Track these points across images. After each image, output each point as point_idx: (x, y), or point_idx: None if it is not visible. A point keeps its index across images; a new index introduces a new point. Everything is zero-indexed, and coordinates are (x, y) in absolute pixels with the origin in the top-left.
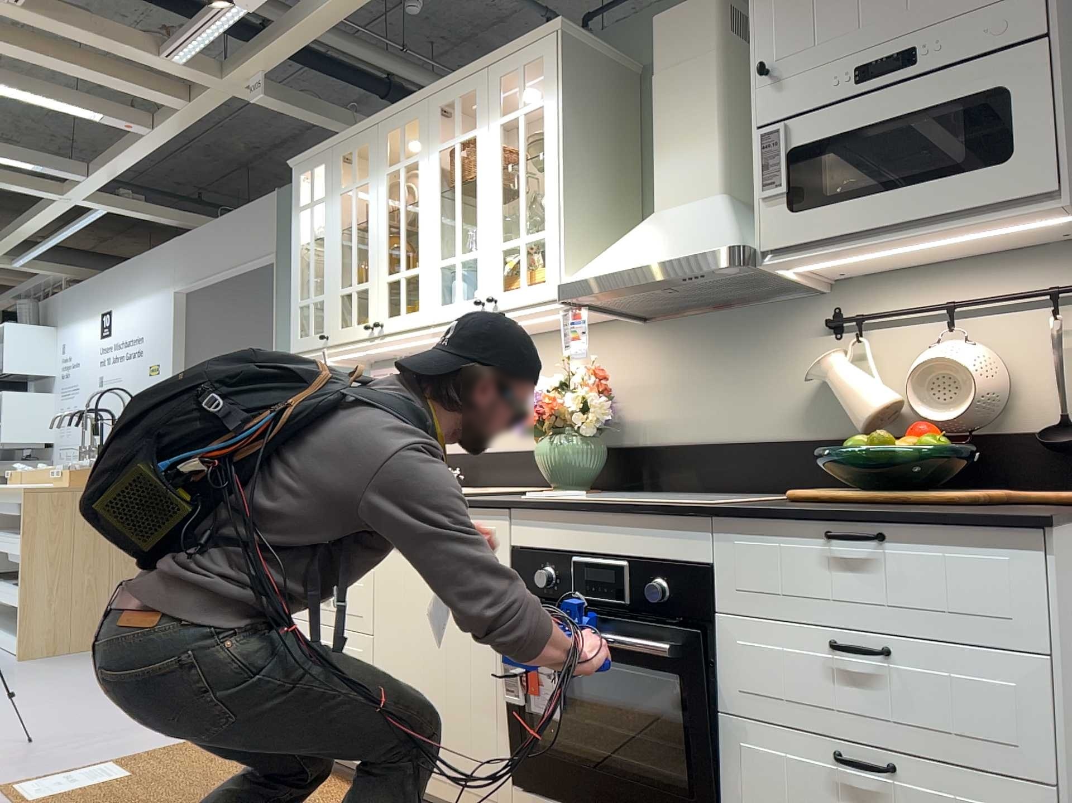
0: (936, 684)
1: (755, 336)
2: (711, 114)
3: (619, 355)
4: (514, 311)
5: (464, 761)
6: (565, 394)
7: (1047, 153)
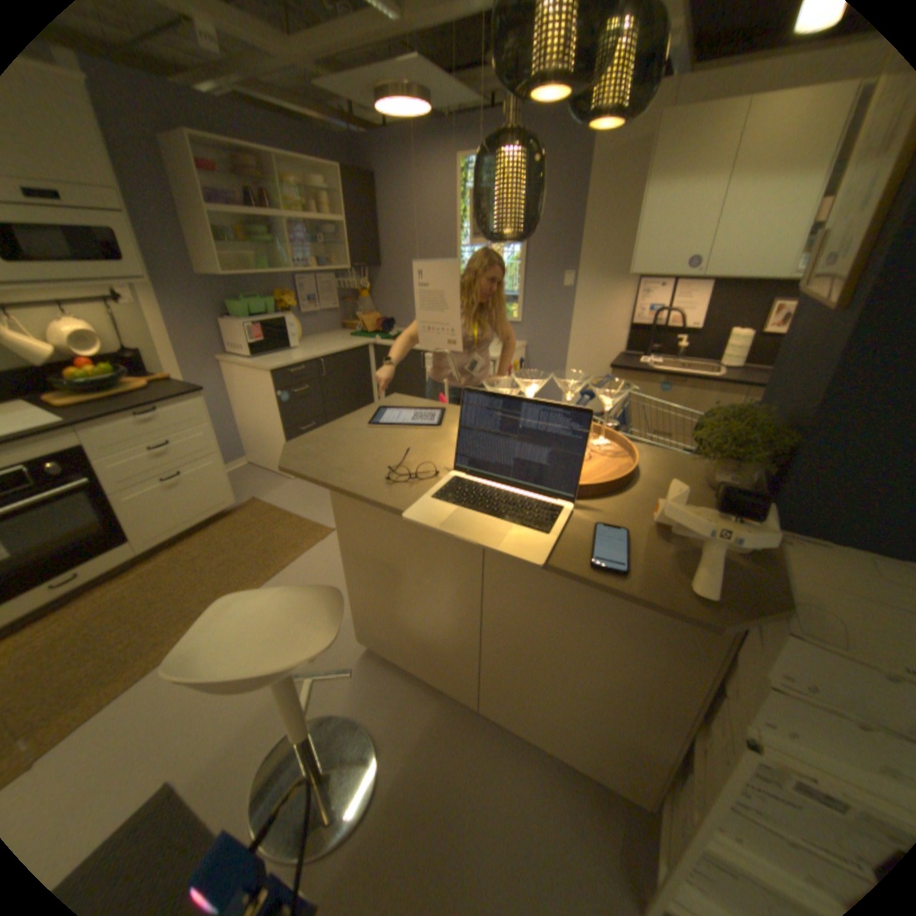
0: (183, 444)
1: None
2: None
3: None
4: None
5: None
6: None
7: (138, 262)
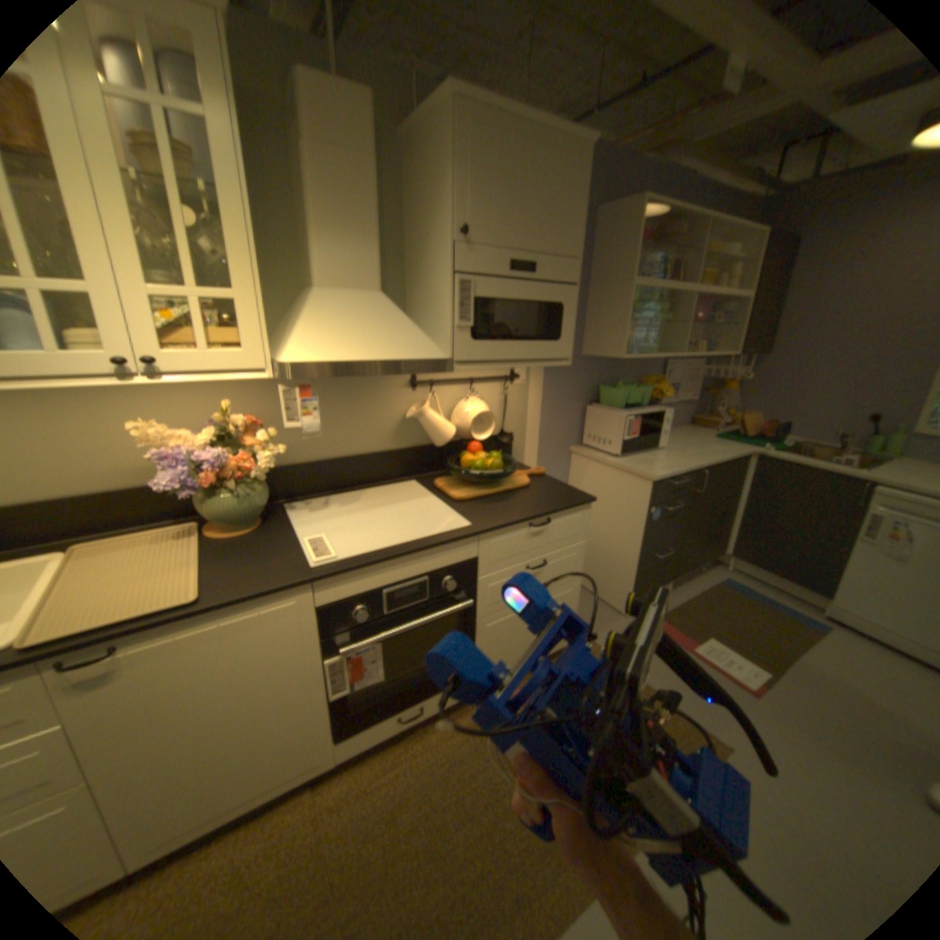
0: (557, 565)
1: (363, 386)
2: (372, 215)
3: (232, 393)
4: (188, 375)
5: (278, 769)
6: (222, 444)
7: (571, 341)
